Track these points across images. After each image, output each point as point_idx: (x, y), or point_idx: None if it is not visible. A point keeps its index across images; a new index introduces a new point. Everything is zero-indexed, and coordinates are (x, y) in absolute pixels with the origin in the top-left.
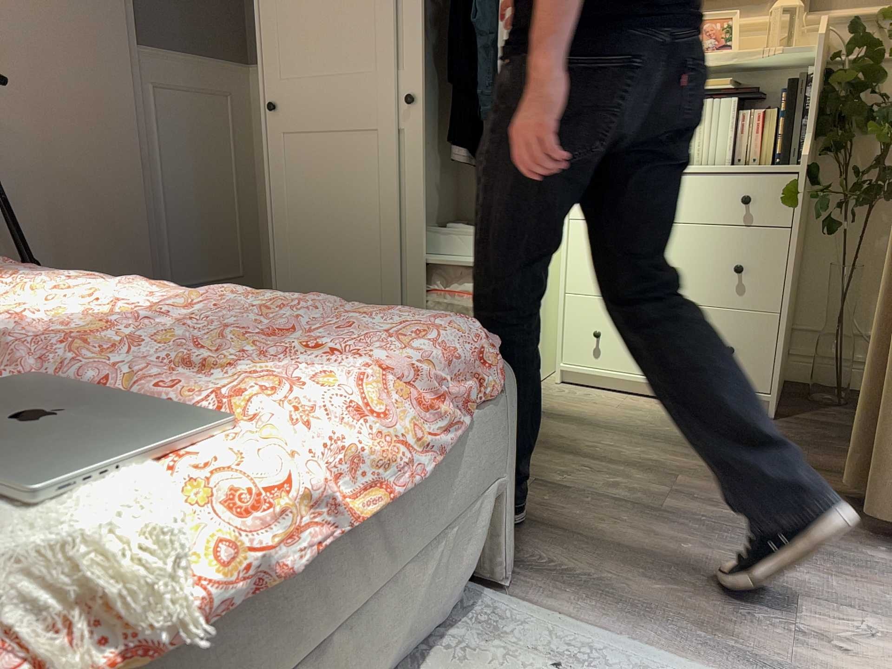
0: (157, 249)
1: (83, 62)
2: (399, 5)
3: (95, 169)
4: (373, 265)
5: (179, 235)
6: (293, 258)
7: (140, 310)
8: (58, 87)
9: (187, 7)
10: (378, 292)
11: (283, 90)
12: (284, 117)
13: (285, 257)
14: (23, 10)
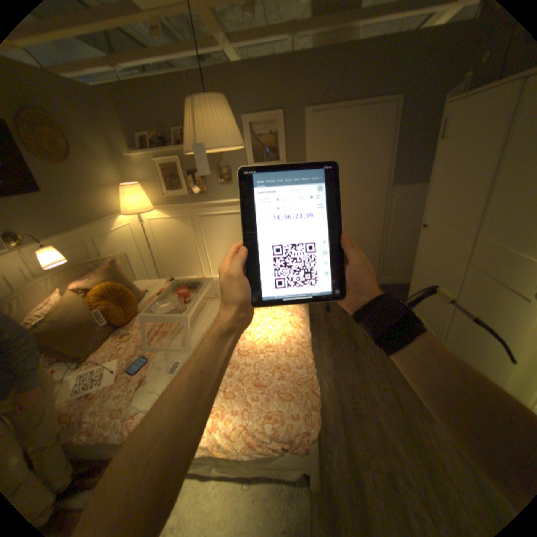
0: (381, 258)
1: (365, 198)
2: (489, 202)
3: (362, 233)
4: (441, 312)
5: (393, 253)
6: (418, 287)
7: (269, 344)
8: (354, 208)
9: (422, 163)
10: (440, 324)
11: (430, 221)
12: (428, 232)
13: (415, 285)
14: (347, 186)
